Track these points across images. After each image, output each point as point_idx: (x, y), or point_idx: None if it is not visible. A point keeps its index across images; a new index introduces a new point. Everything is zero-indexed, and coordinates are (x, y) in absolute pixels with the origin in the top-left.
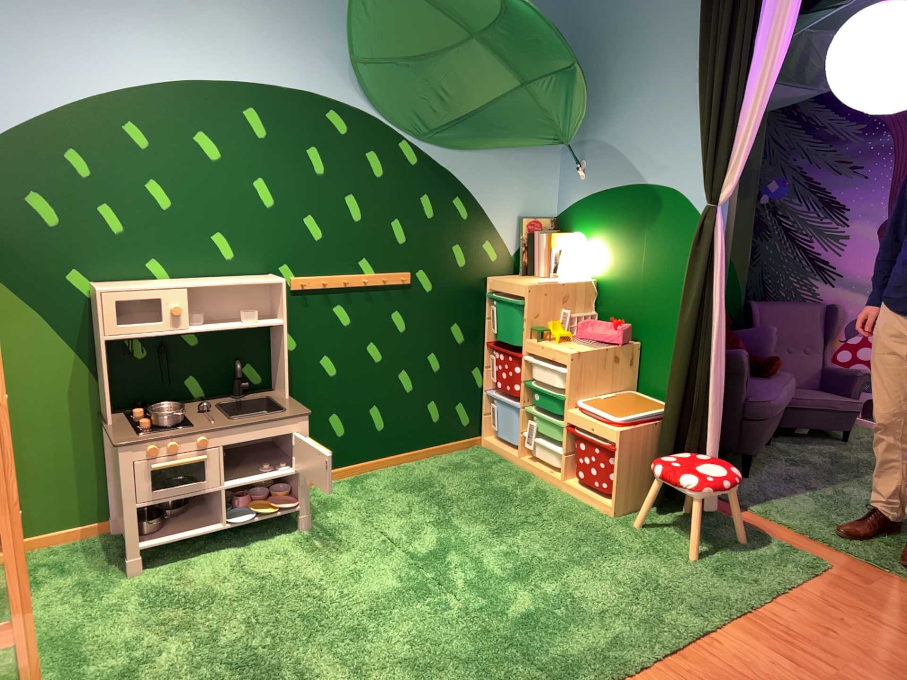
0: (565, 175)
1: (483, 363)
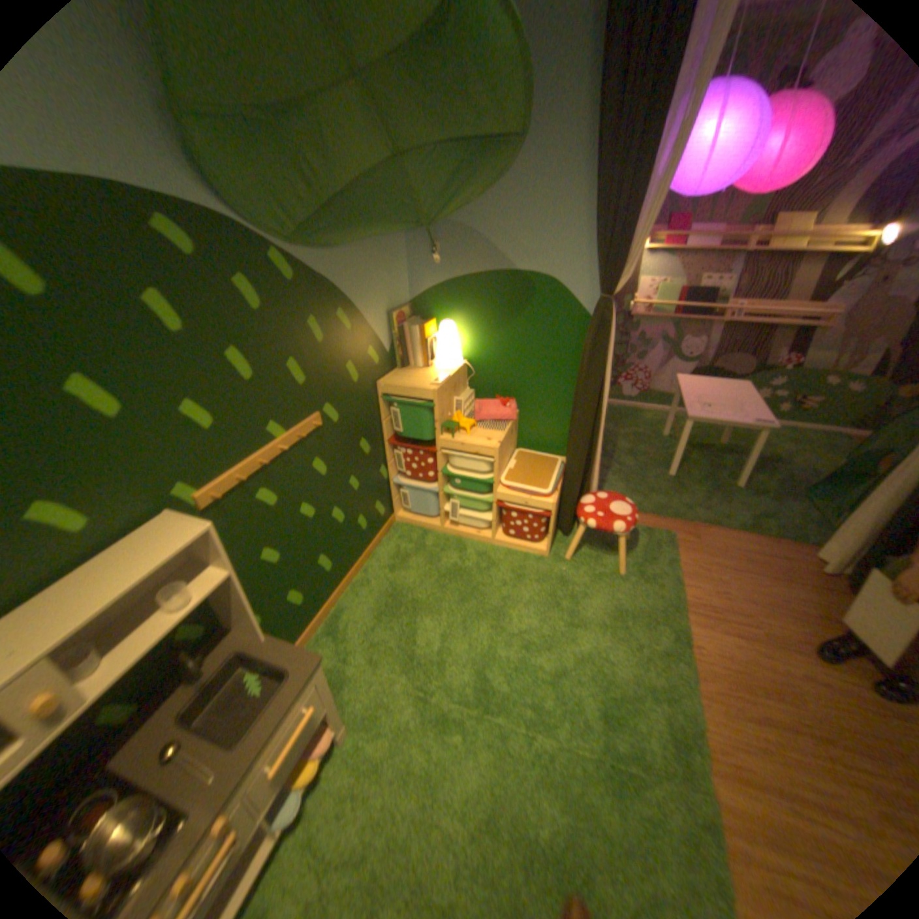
0: (414, 259)
1: (385, 459)
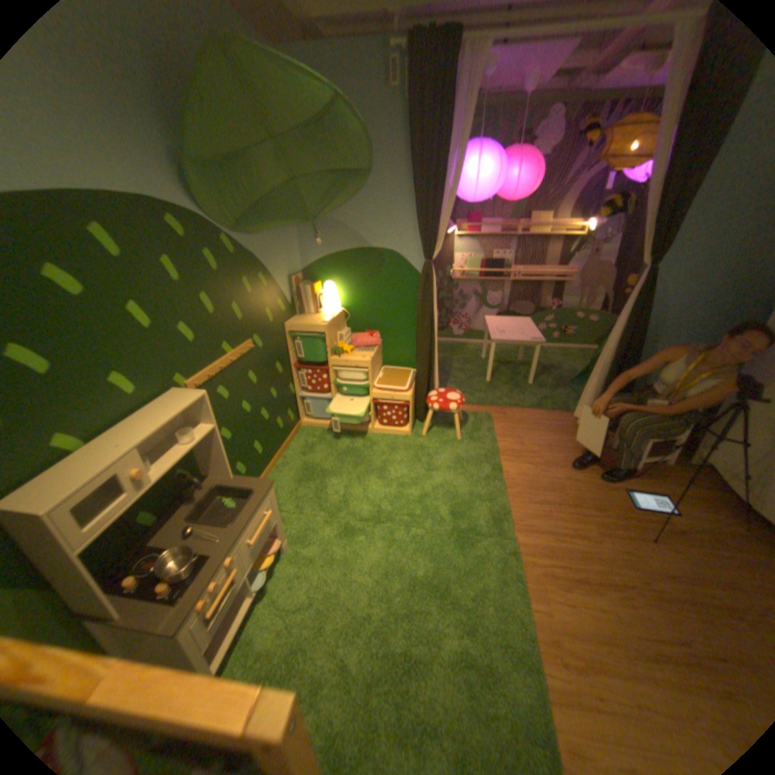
0: (303, 243)
1: (292, 379)
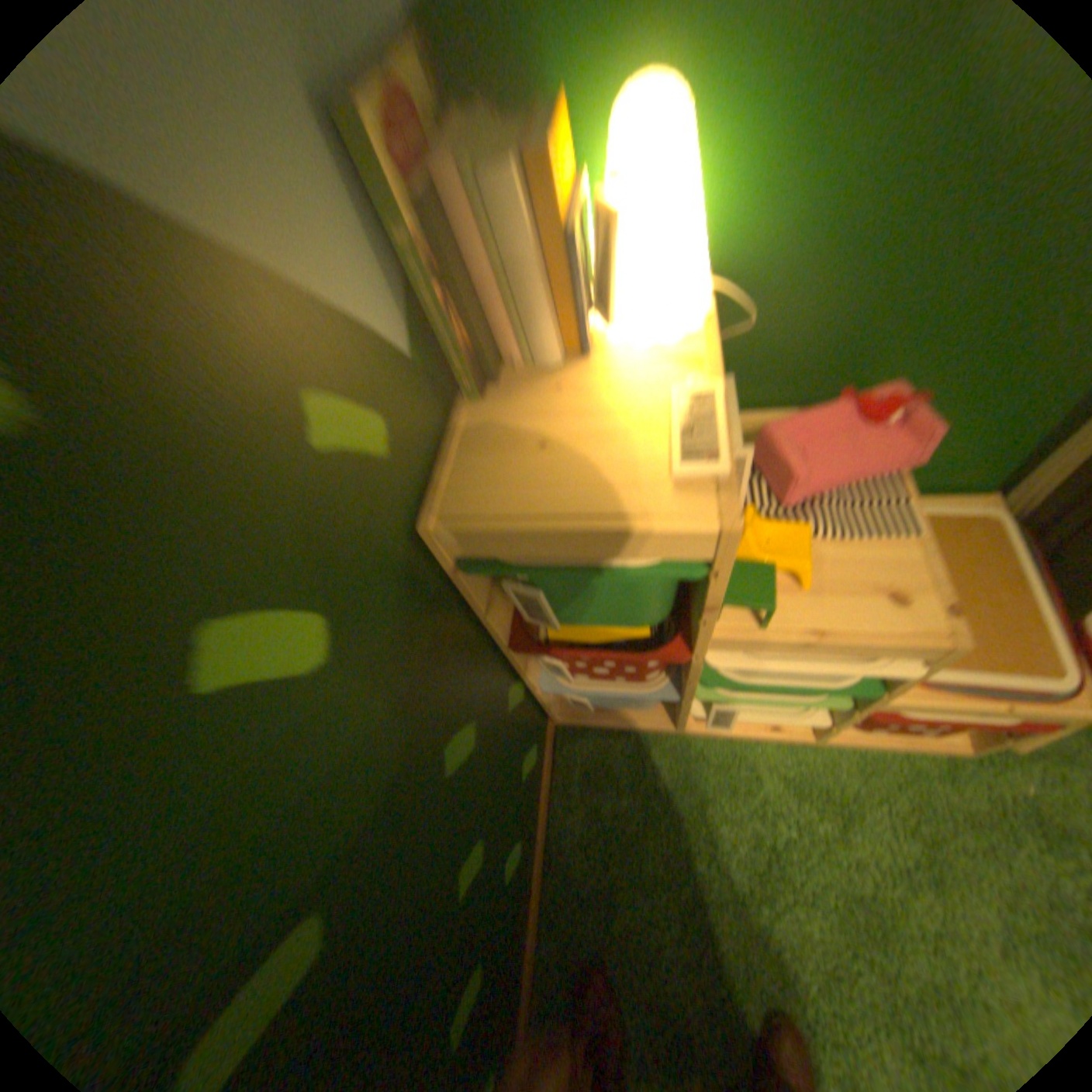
0: None
1: (514, 670)
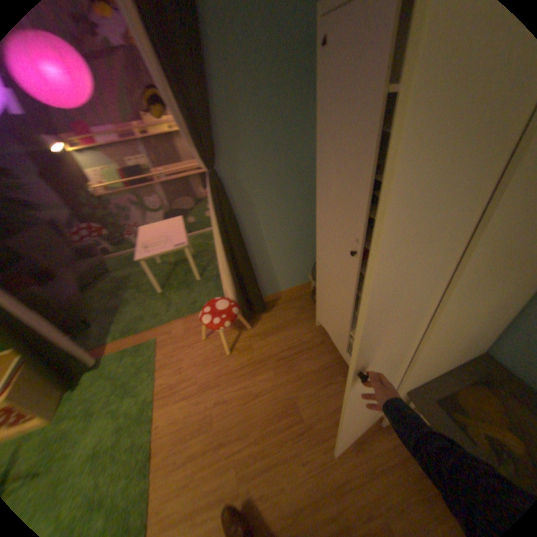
0: None
1: None
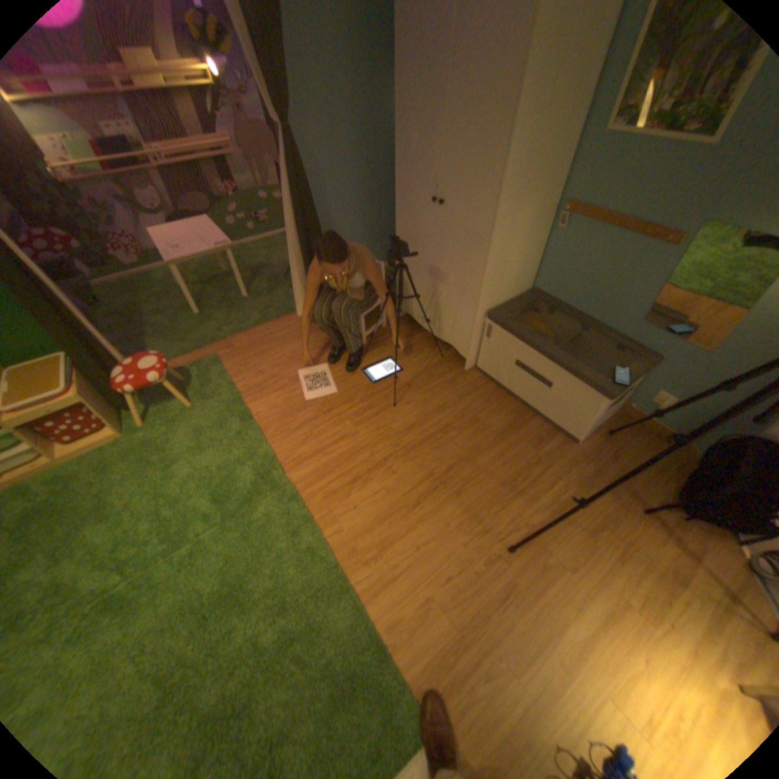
0: None
1: None
